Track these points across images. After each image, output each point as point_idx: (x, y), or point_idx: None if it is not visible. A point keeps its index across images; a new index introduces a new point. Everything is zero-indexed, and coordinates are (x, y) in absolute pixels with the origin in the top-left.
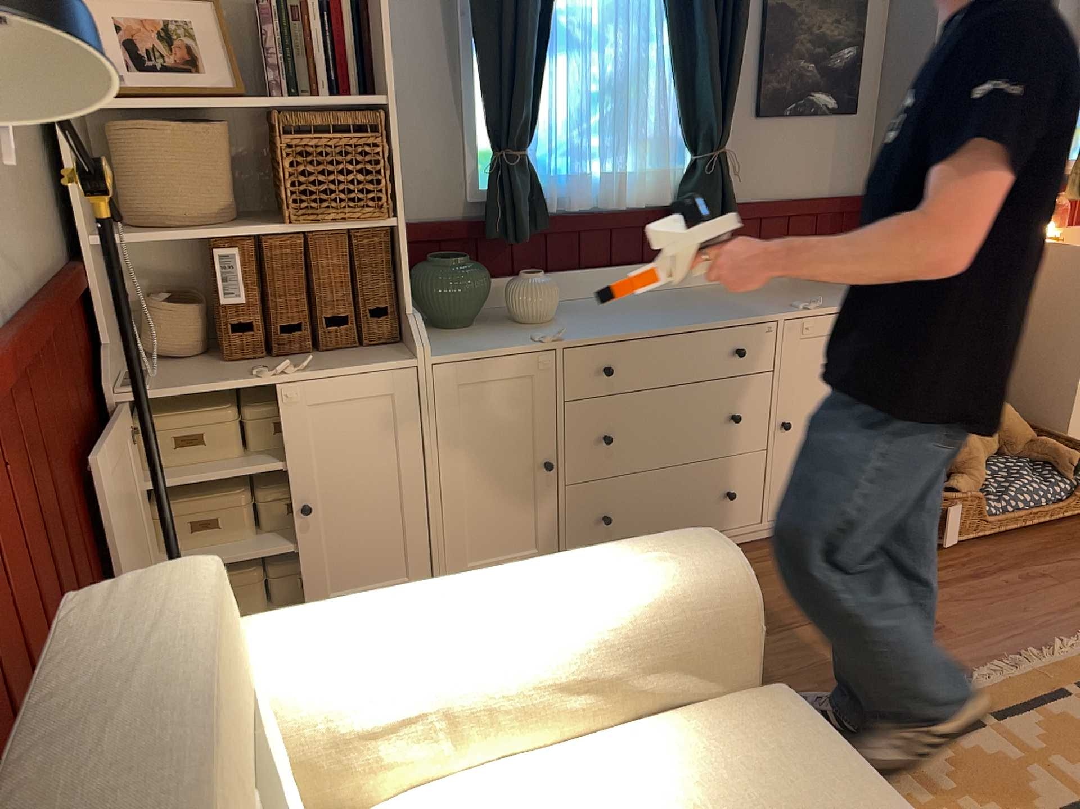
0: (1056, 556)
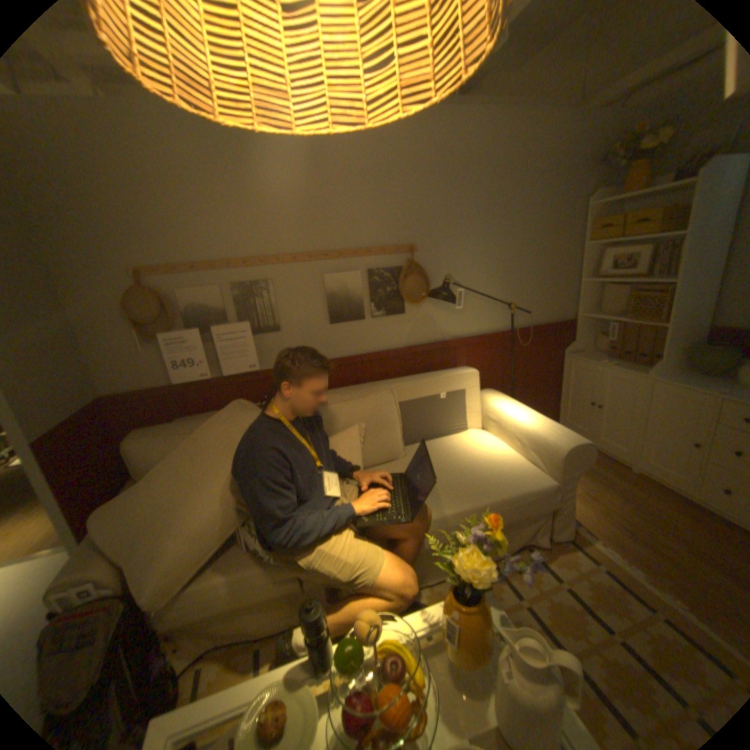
0: None
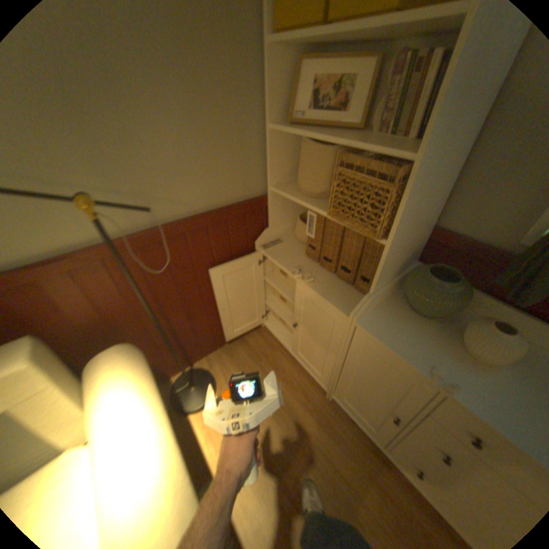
0: None
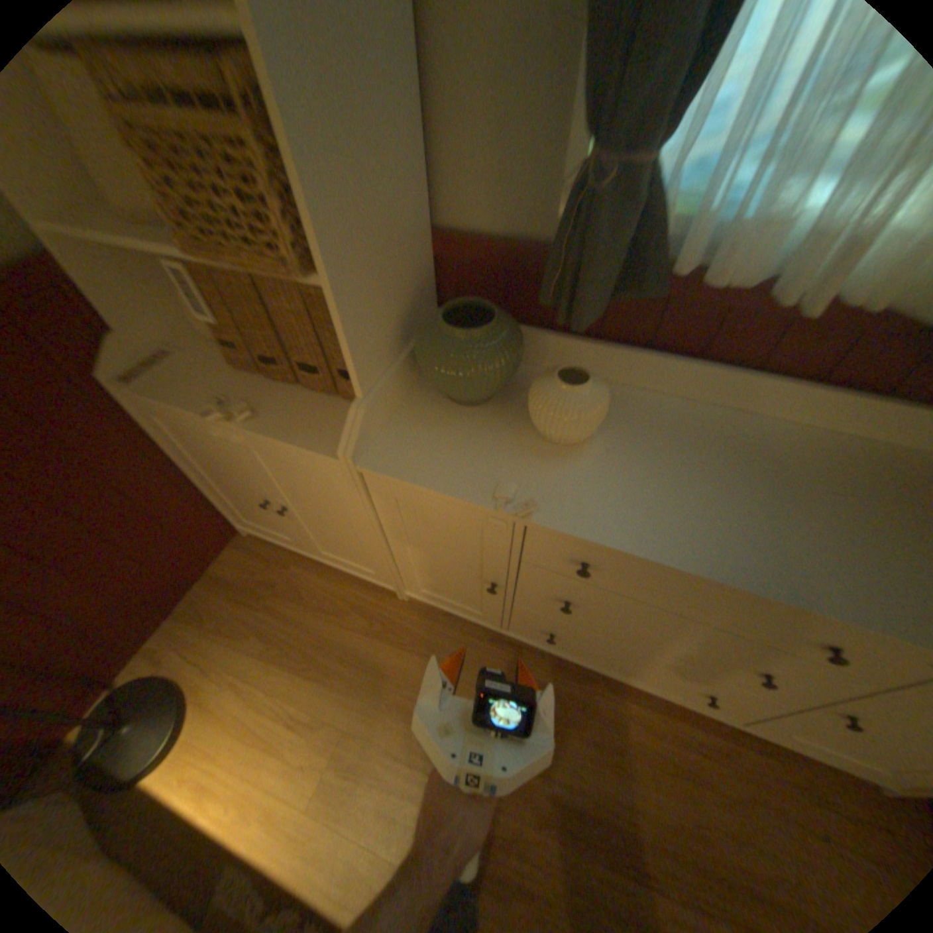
0: None
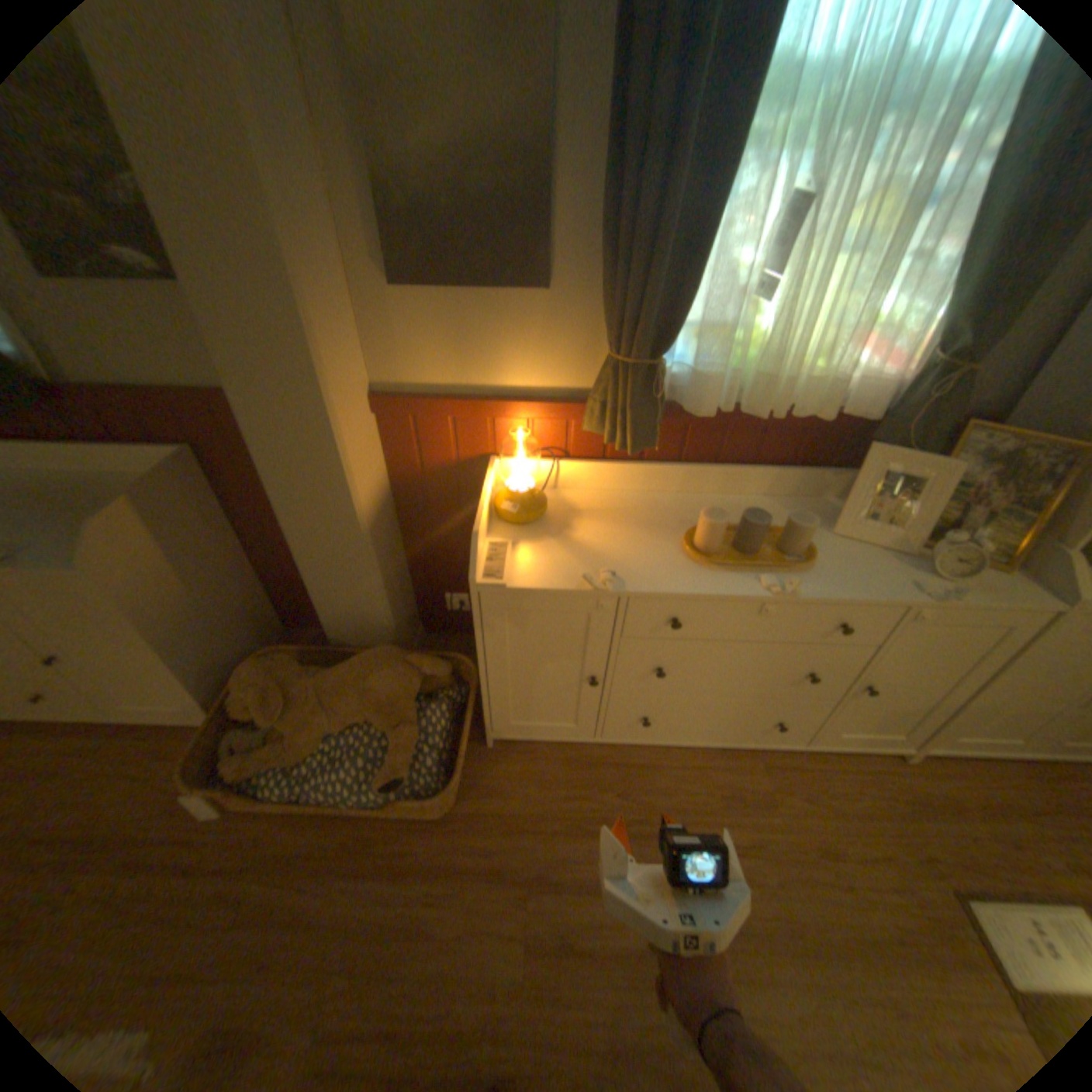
0: (297, 876)
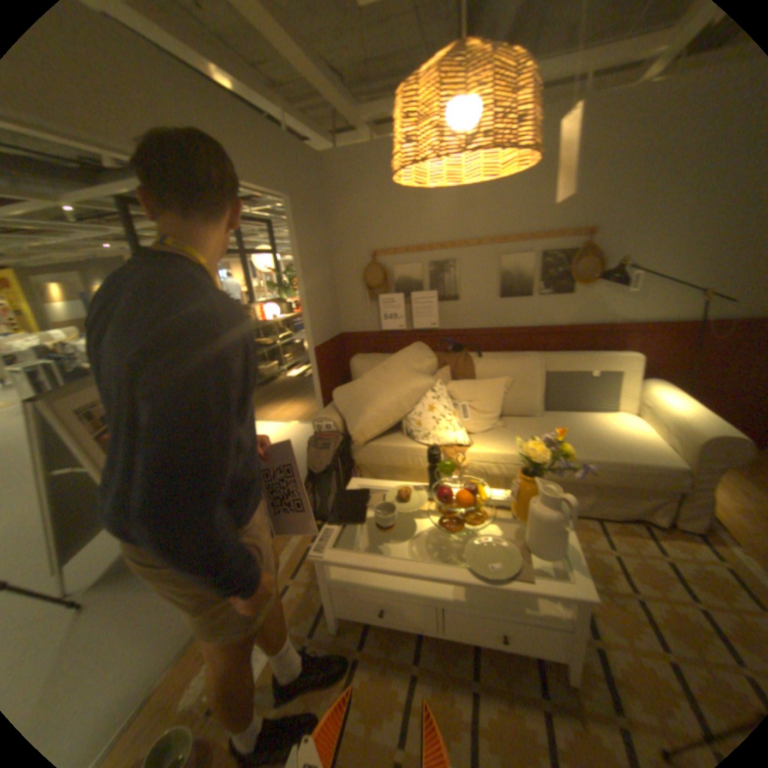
0: None
